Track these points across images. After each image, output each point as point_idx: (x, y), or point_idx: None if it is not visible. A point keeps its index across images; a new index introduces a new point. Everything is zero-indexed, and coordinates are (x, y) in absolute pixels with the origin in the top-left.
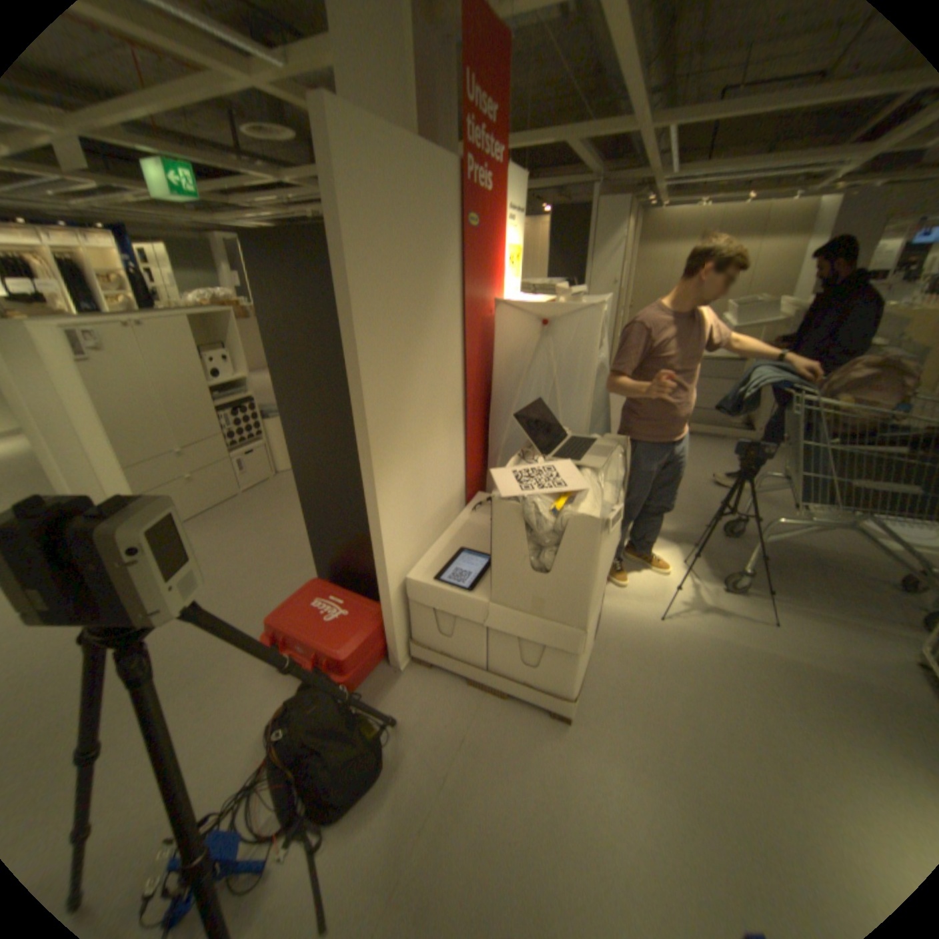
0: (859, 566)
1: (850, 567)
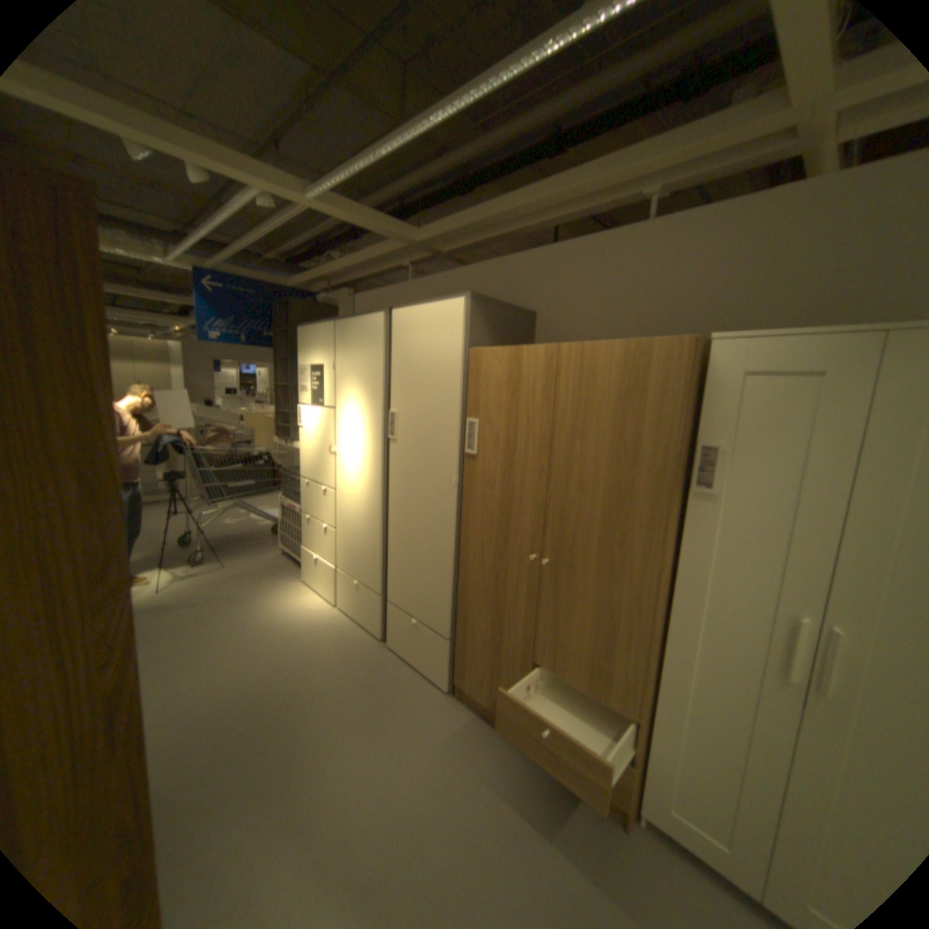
0: (252, 531)
1: (248, 533)
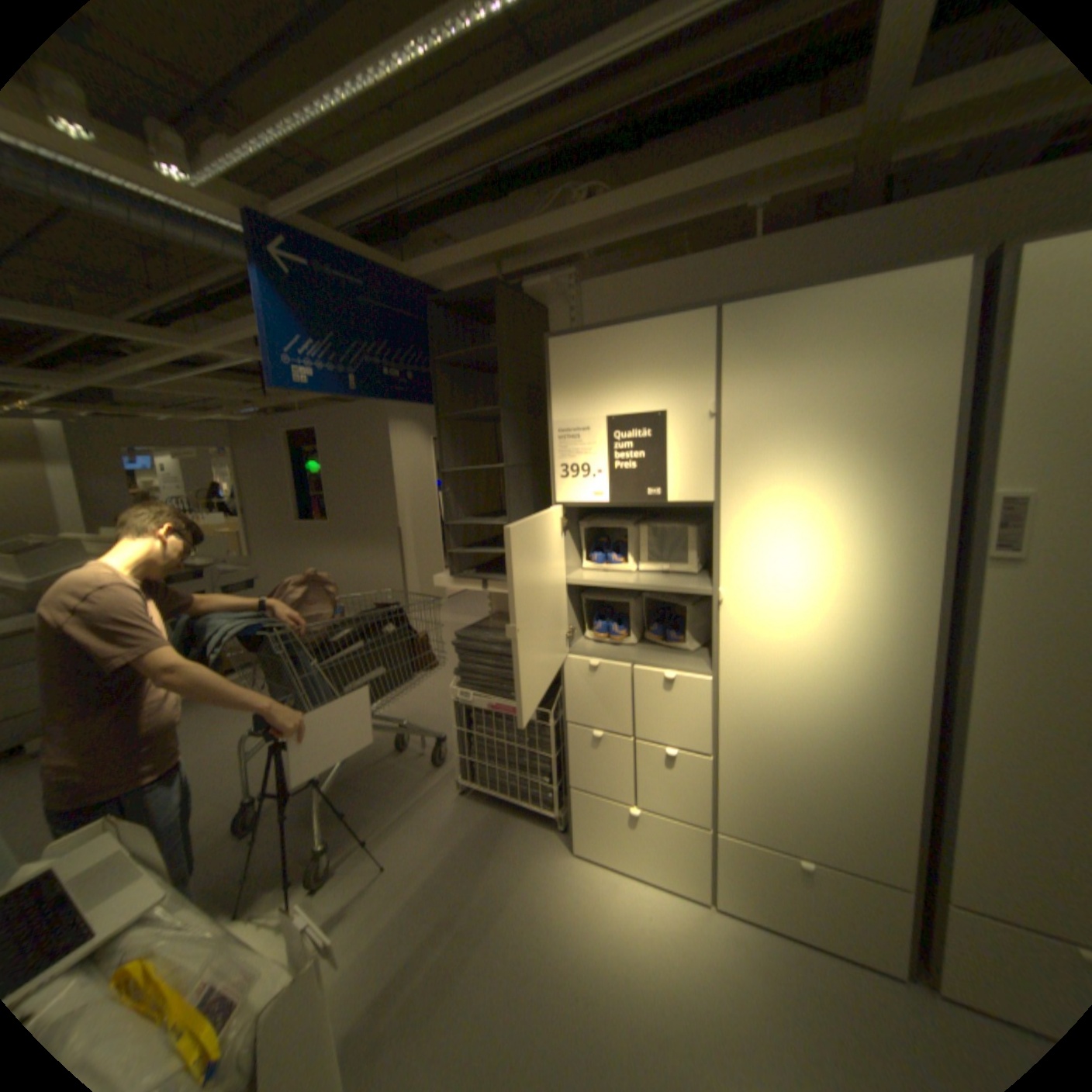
0: (367, 760)
1: (363, 766)
